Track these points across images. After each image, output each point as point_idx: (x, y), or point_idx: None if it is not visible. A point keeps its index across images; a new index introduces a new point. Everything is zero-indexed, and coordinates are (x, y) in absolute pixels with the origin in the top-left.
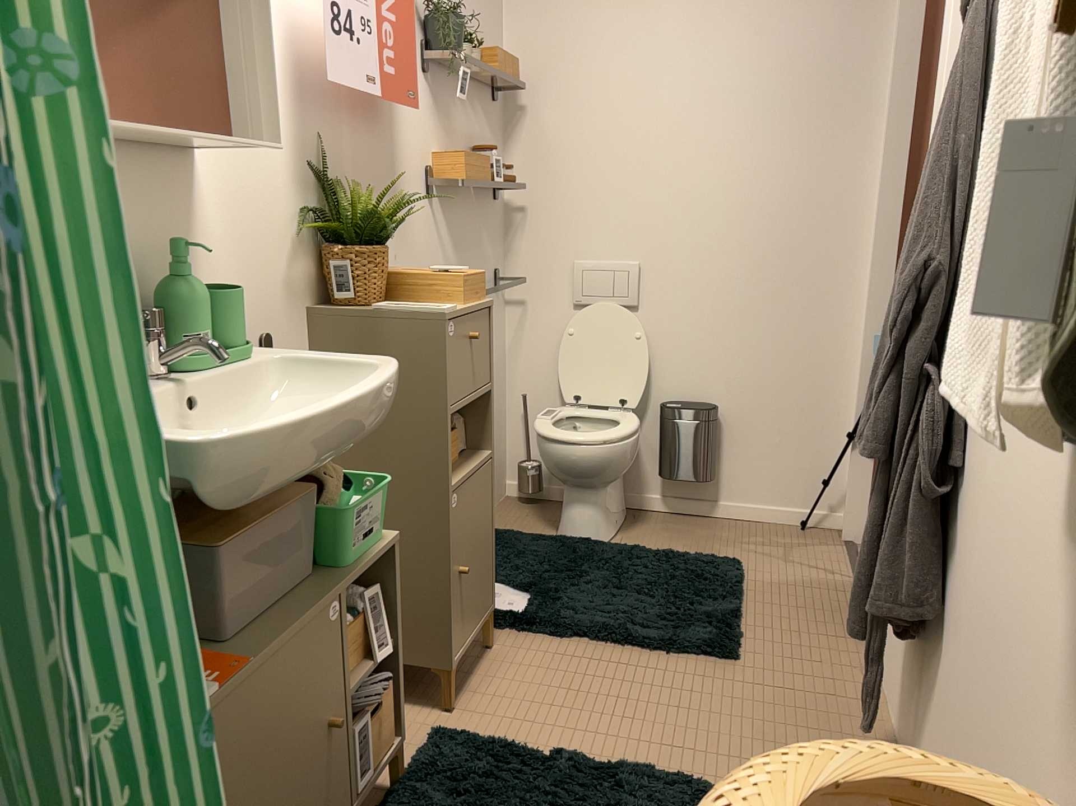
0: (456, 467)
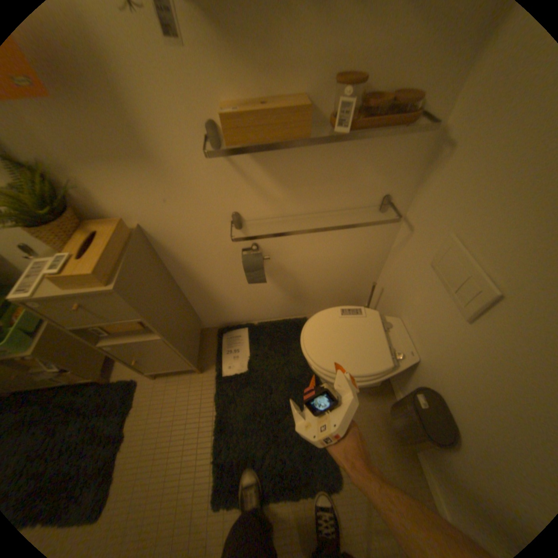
0: (125, 334)
